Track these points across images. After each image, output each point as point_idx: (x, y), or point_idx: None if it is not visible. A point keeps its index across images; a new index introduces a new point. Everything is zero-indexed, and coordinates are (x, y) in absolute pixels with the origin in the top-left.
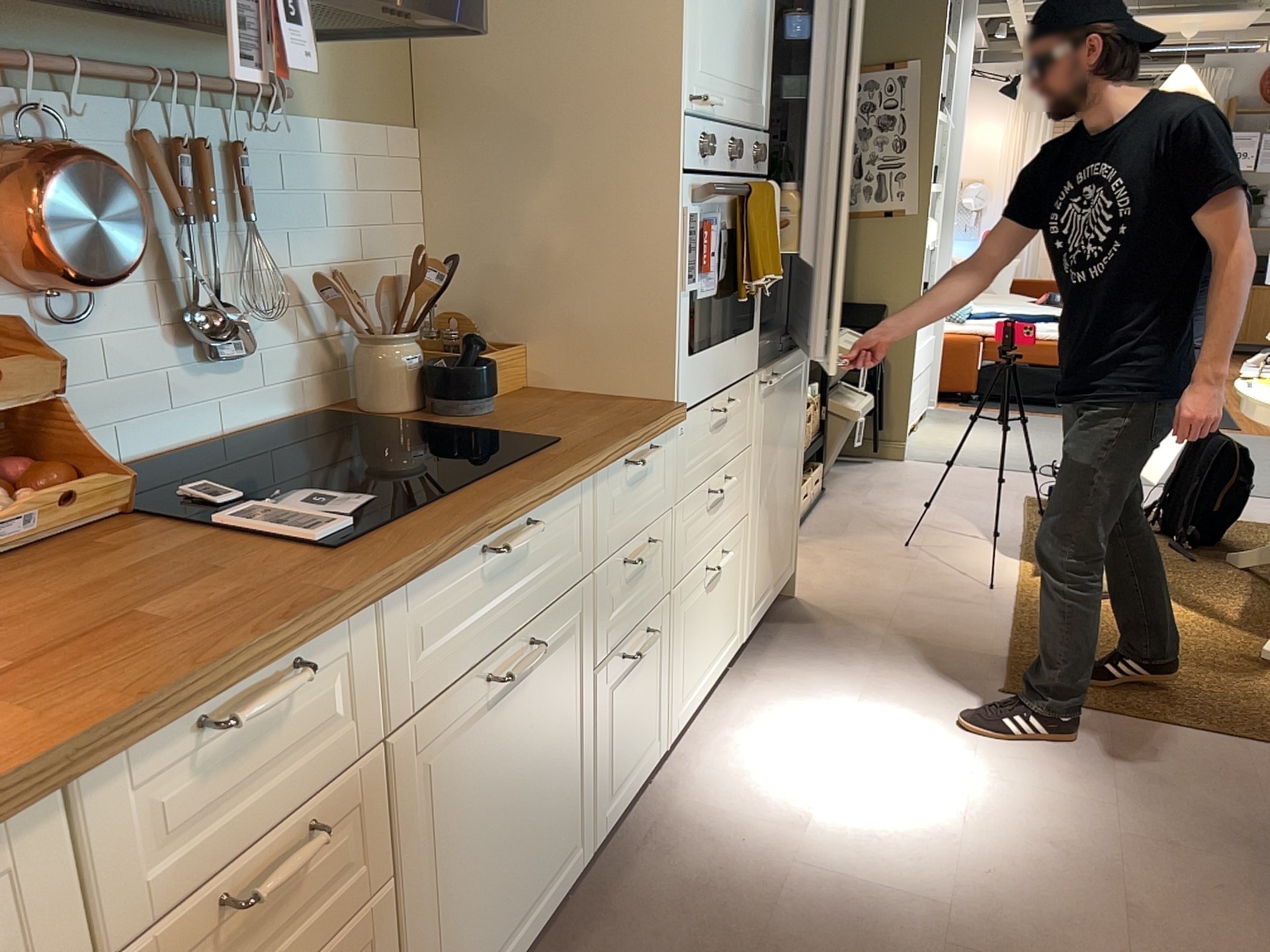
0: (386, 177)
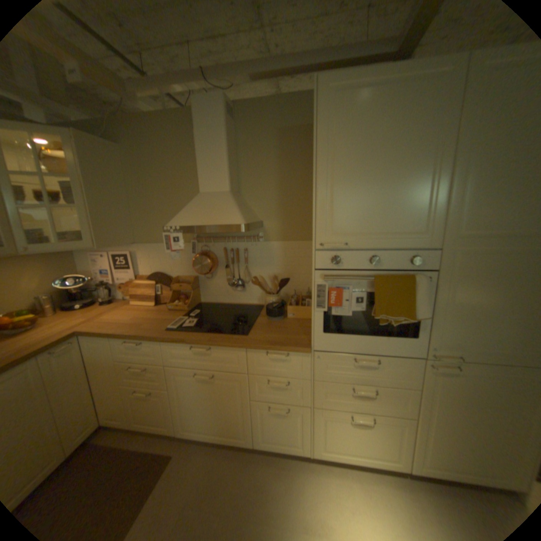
0: (296, 253)
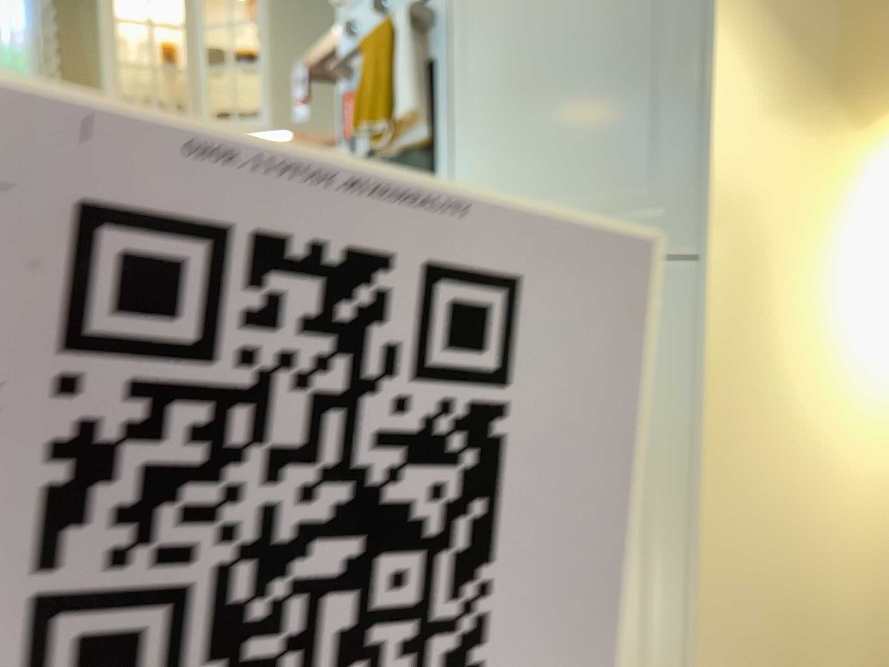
0: None
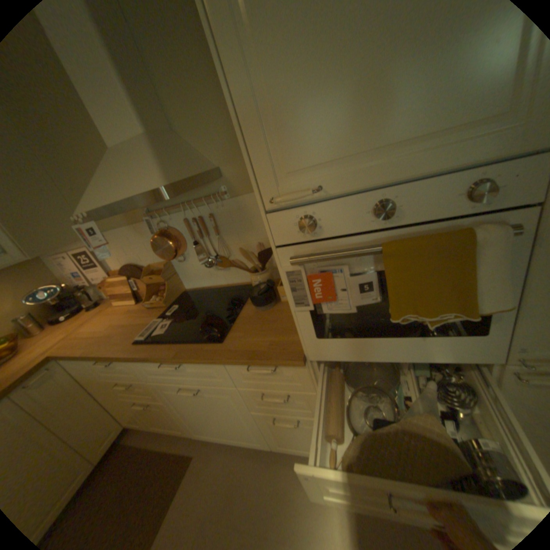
0: None
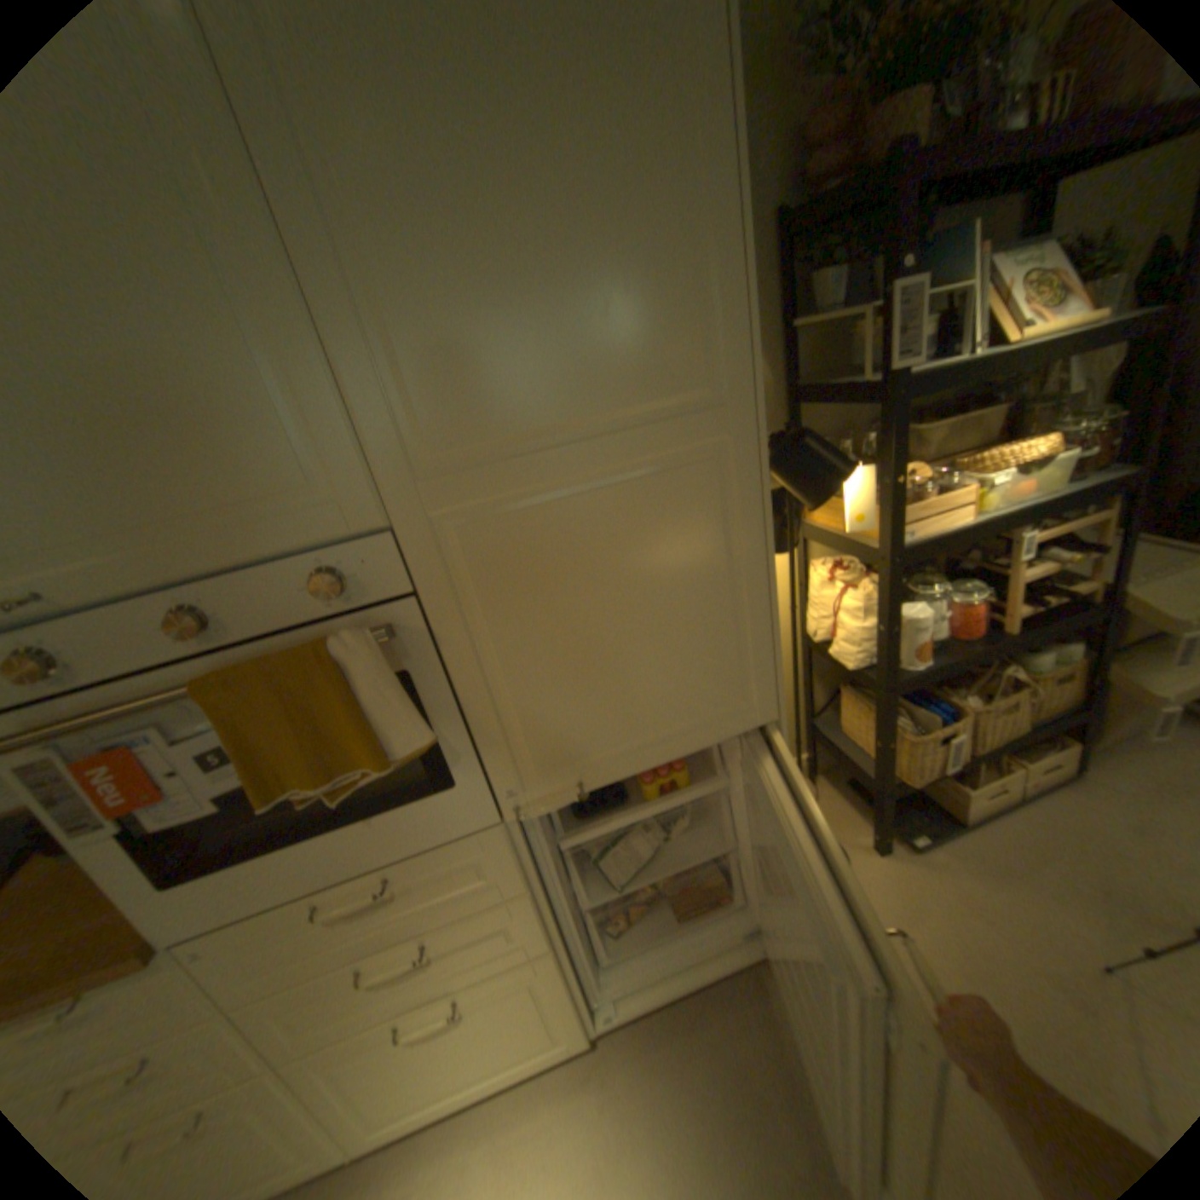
0: None
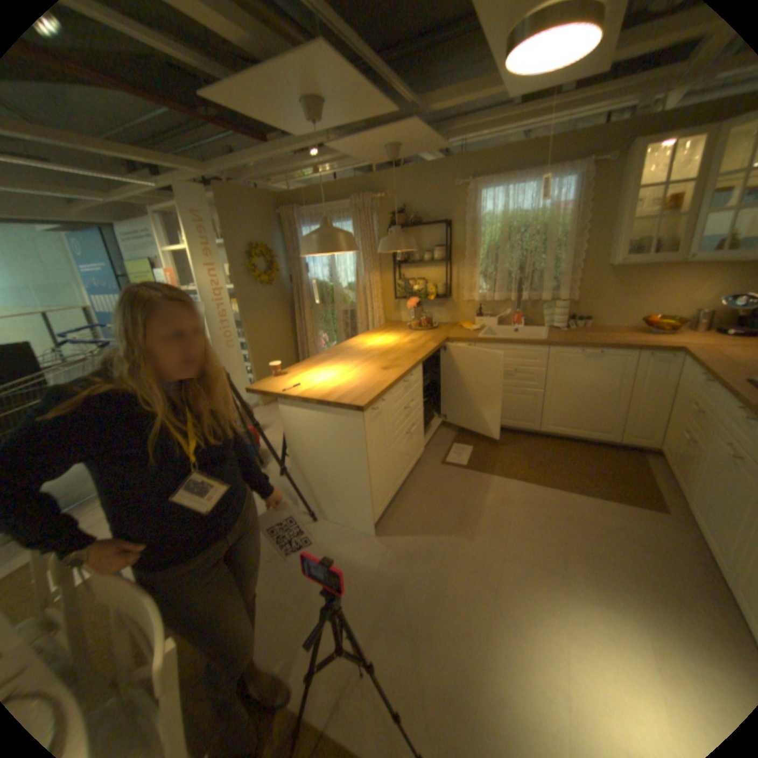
0: None
